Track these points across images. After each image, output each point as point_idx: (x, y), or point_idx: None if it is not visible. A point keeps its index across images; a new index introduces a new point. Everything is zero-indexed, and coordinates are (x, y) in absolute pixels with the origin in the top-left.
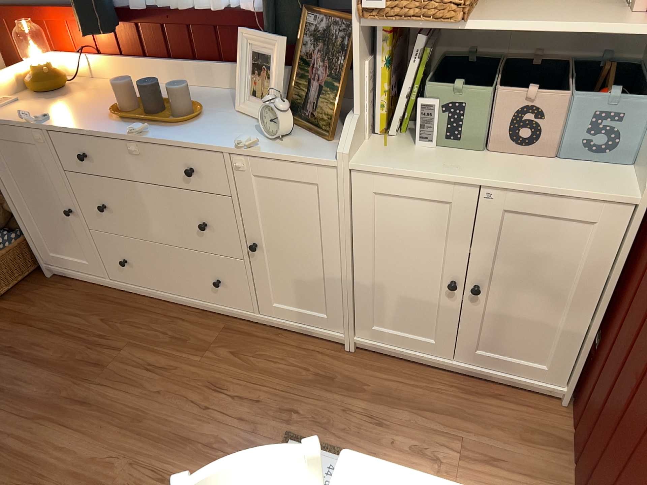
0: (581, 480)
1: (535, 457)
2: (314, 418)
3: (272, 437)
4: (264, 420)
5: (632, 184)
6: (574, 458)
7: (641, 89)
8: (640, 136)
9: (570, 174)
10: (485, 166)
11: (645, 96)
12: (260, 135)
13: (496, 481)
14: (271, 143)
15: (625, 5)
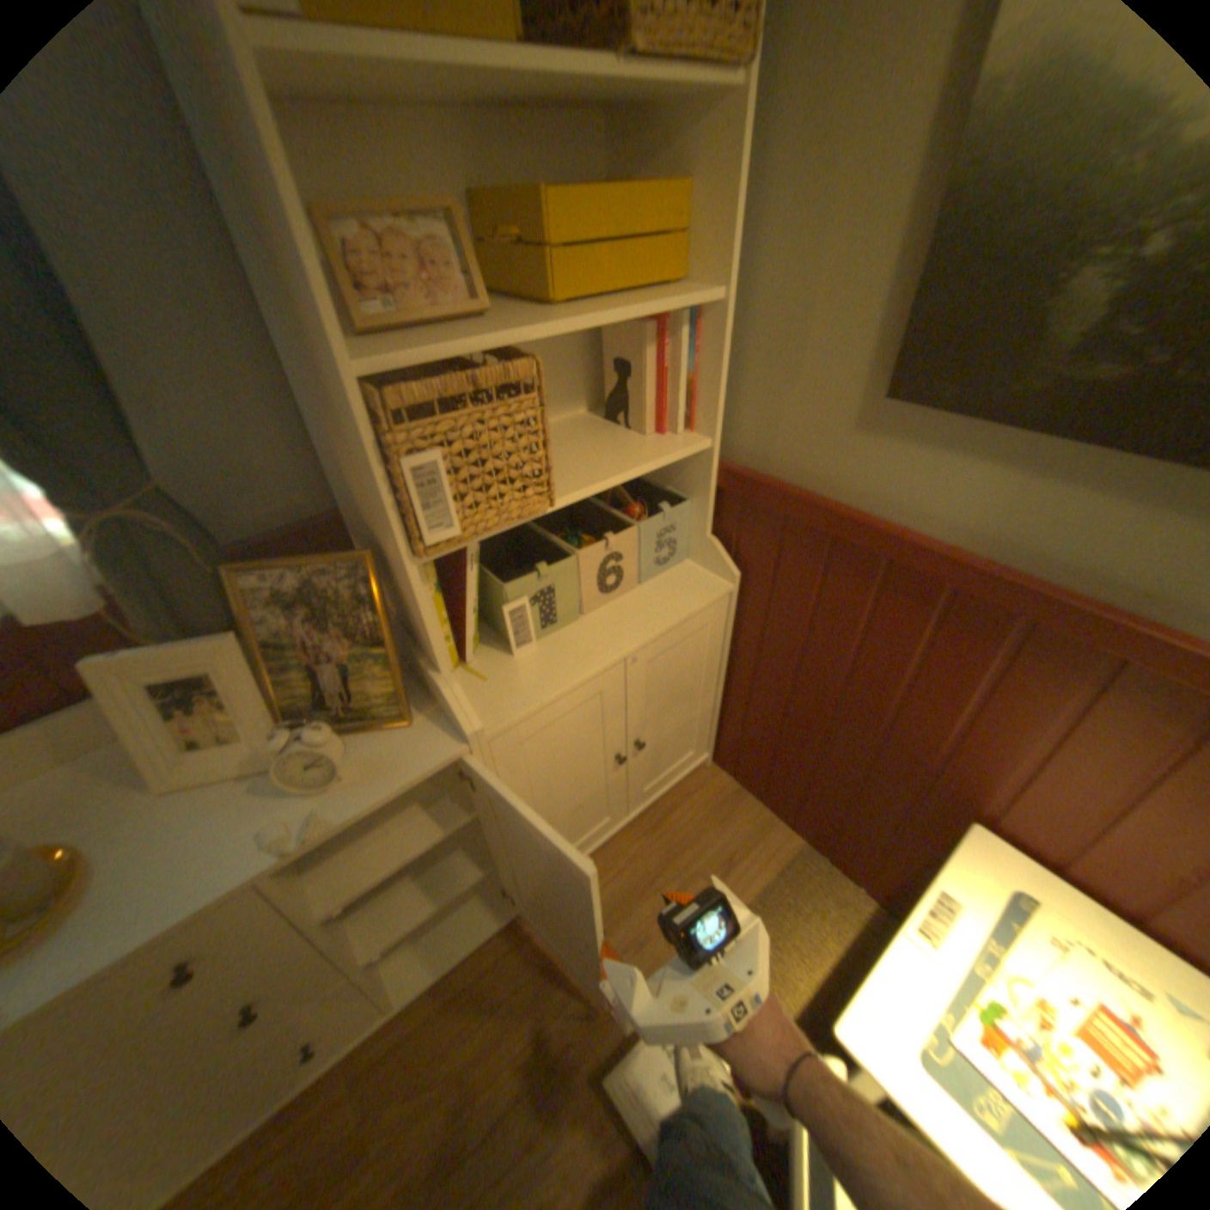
0: (797, 814)
1: (747, 829)
2: (592, 1031)
3: (587, 1118)
4: (553, 1115)
5: (716, 574)
6: (767, 801)
7: (660, 490)
8: (694, 531)
9: (669, 592)
10: (606, 632)
11: (679, 497)
12: (277, 803)
13: (755, 878)
14: (326, 800)
15: (607, 419)
